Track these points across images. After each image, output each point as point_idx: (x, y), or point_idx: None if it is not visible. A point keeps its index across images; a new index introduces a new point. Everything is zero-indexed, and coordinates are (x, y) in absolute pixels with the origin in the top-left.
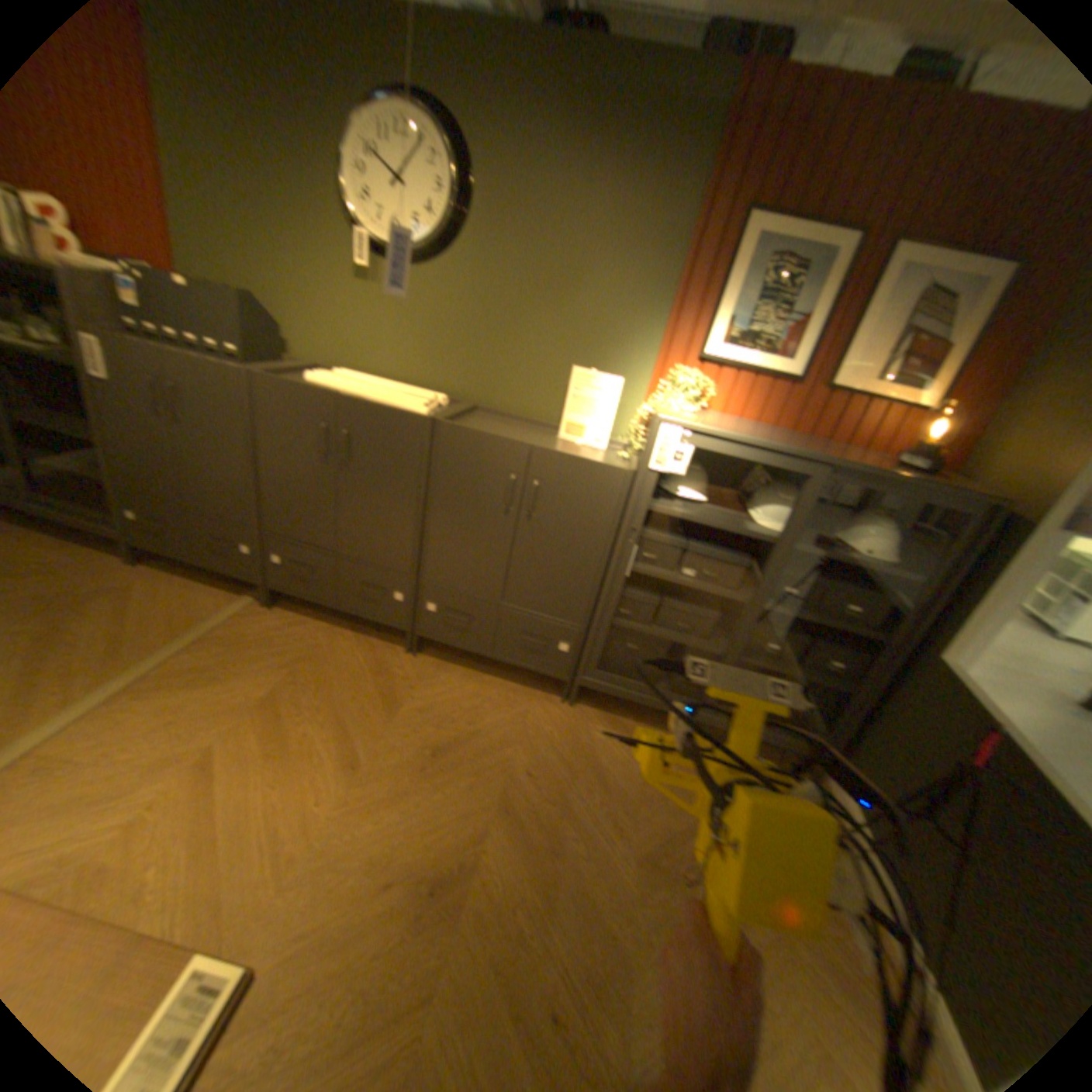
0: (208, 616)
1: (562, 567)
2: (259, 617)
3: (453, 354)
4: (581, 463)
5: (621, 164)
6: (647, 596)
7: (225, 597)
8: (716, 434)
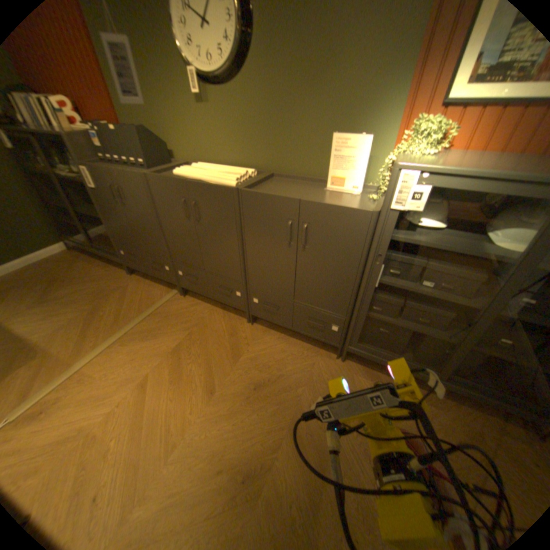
0: (157, 302)
1: (330, 281)
2: (179, 301)
3: (257, 141)
4: (336, 209)
5: None
6: (394, 300)
7: (166, 291)
8: (456, 173)
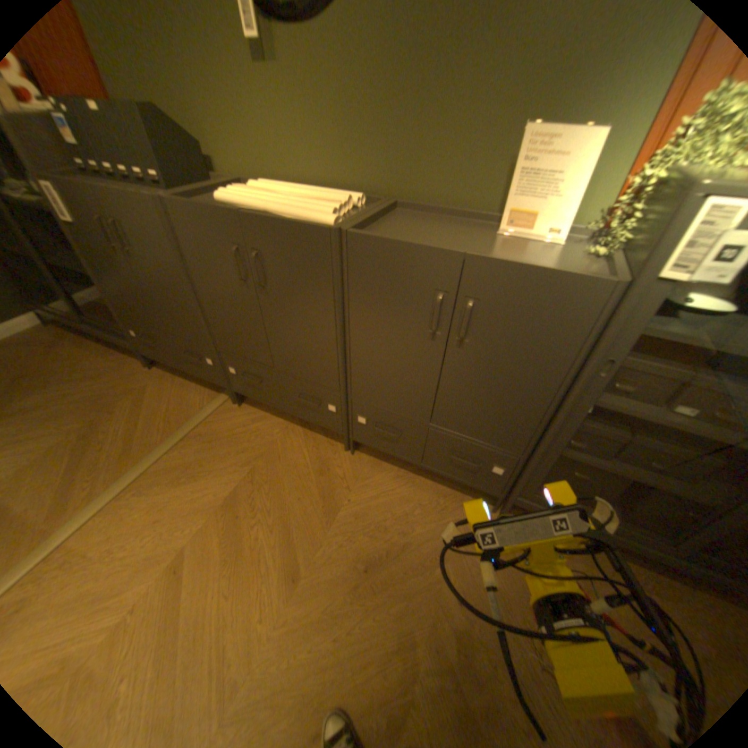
0: (196, 415)
1: (502, 399)
2: (233, 414)
3: (368, 142)
4: (539, 274)
5: None
6: (613, 432)
7: (210, 396)
8: None
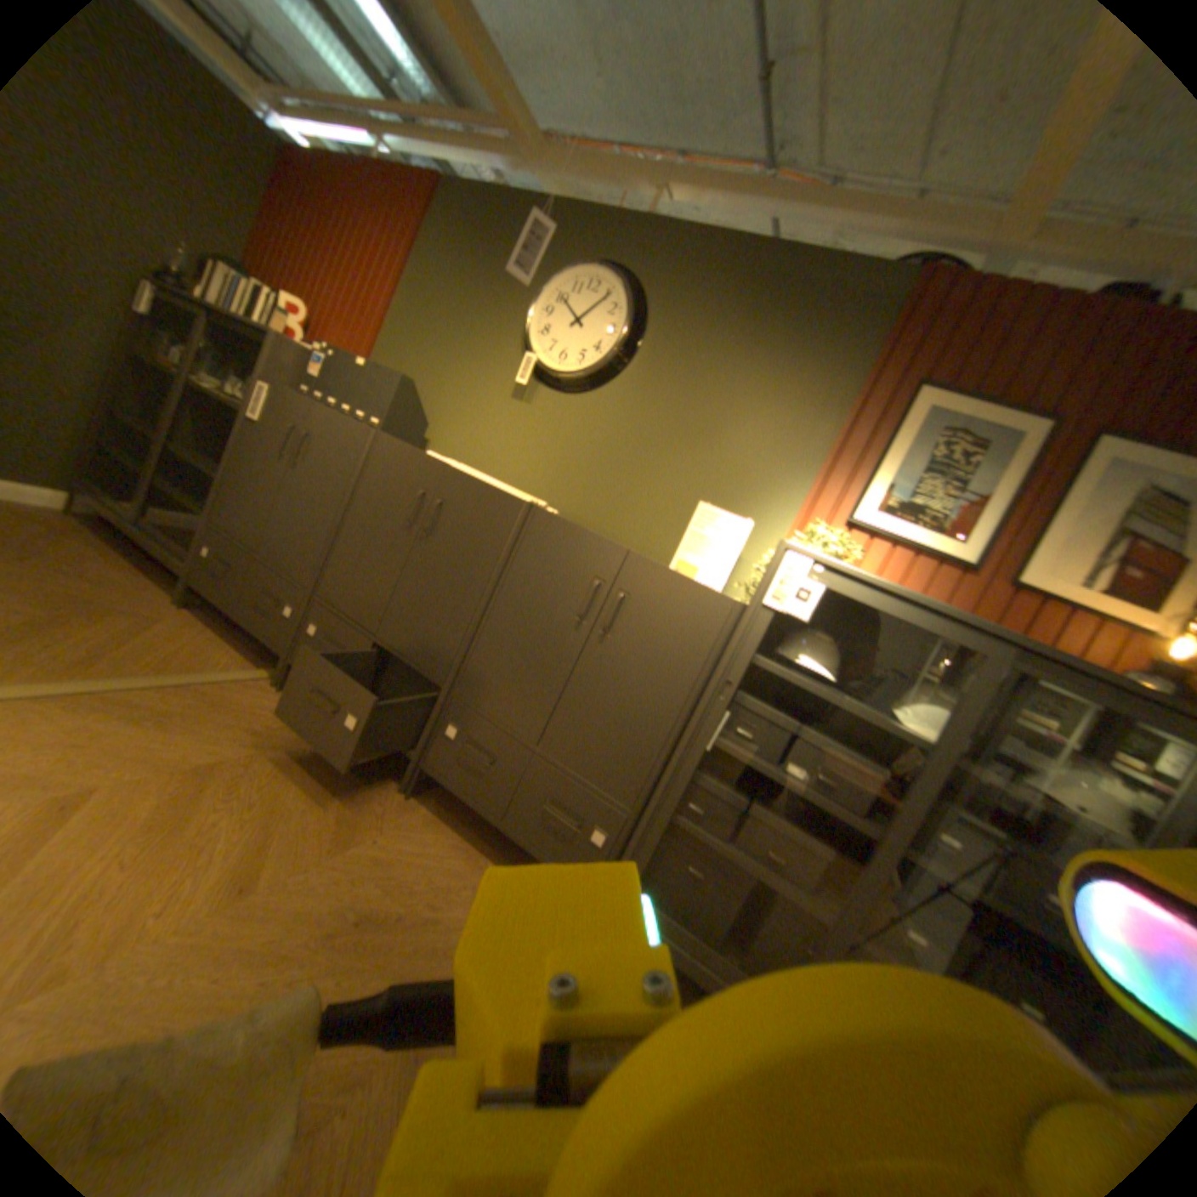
0: (213, 671)
1: (627, 714)
2: (264, 693)
3: (579, 477)
4: (682, 580)
5: (789, 333)
6: (733, 792)
7: (244, 664)
8: (858, 573)
